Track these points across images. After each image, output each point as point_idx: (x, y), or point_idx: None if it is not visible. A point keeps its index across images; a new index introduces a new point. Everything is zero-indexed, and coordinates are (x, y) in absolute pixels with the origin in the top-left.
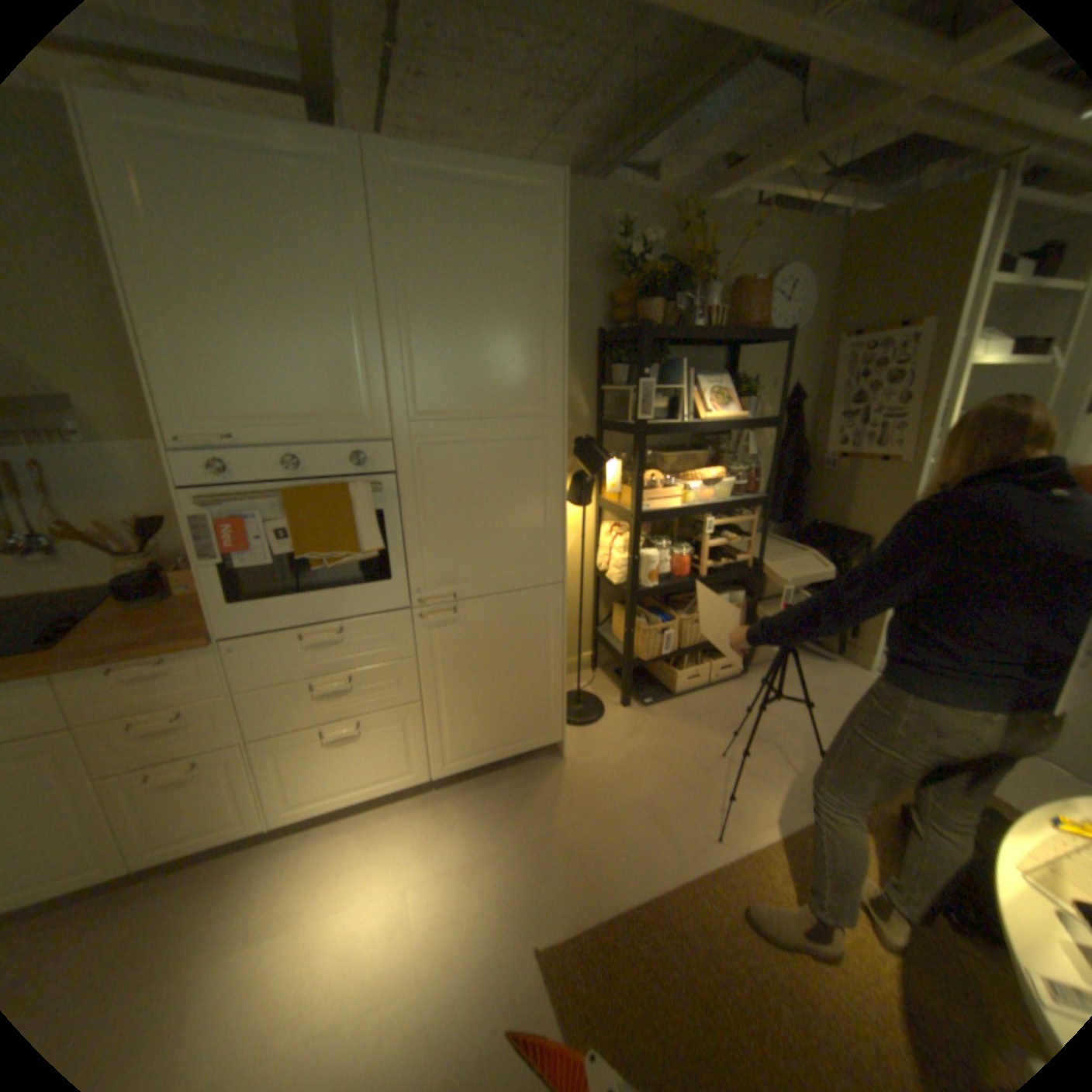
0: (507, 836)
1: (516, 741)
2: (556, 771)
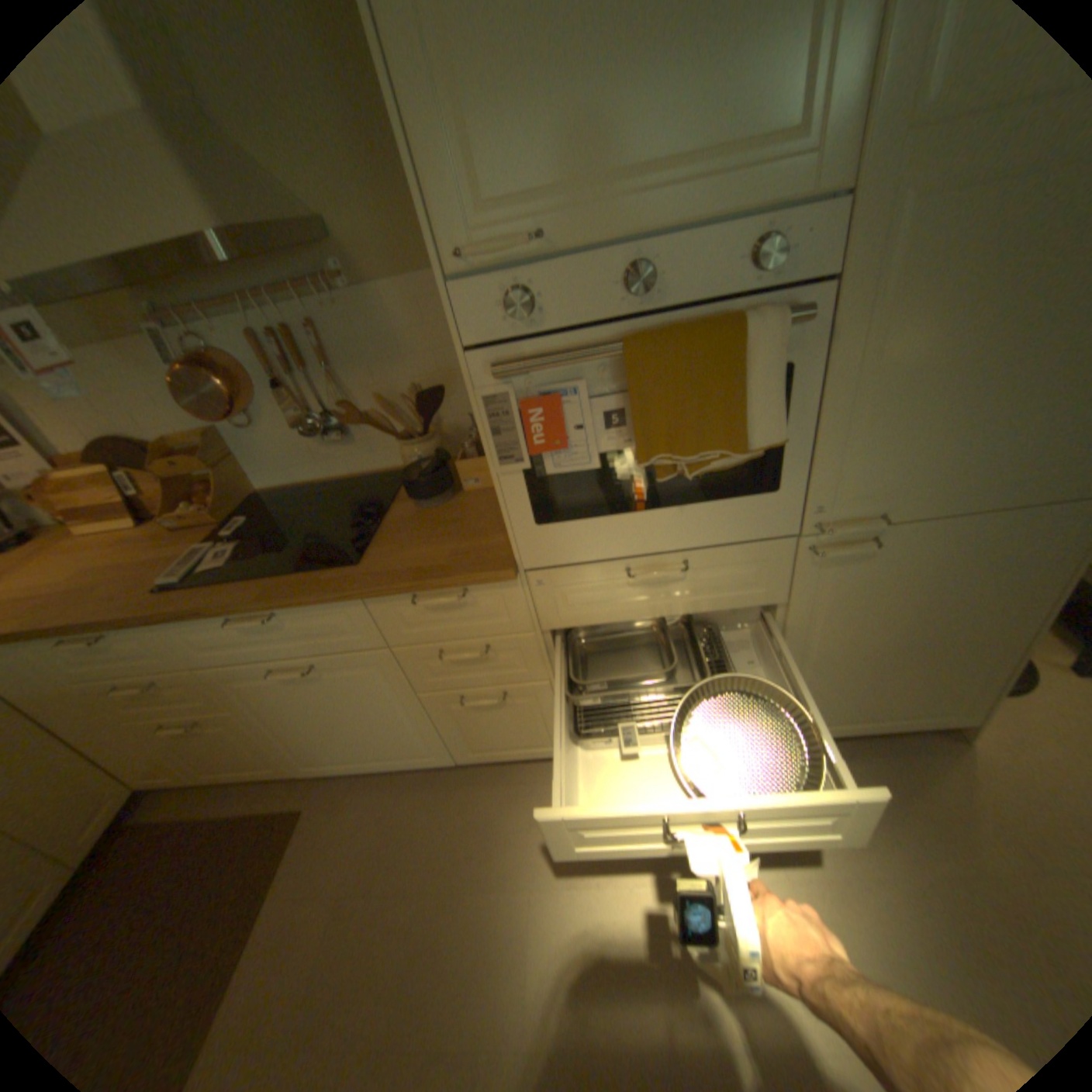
0: (895, 855)
1: (906, 718)
2: (963, 765)
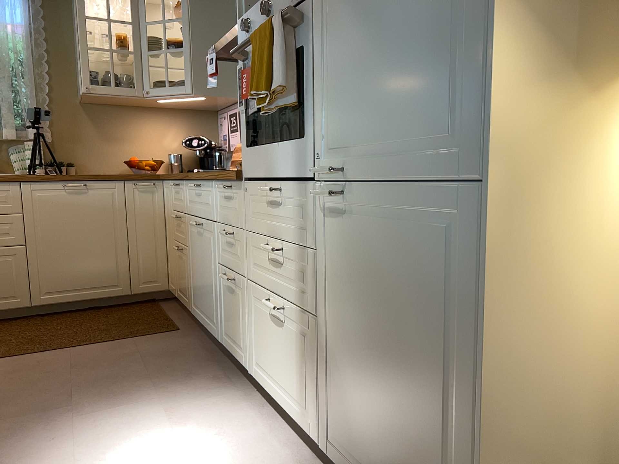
0: None
1: None
2: None
